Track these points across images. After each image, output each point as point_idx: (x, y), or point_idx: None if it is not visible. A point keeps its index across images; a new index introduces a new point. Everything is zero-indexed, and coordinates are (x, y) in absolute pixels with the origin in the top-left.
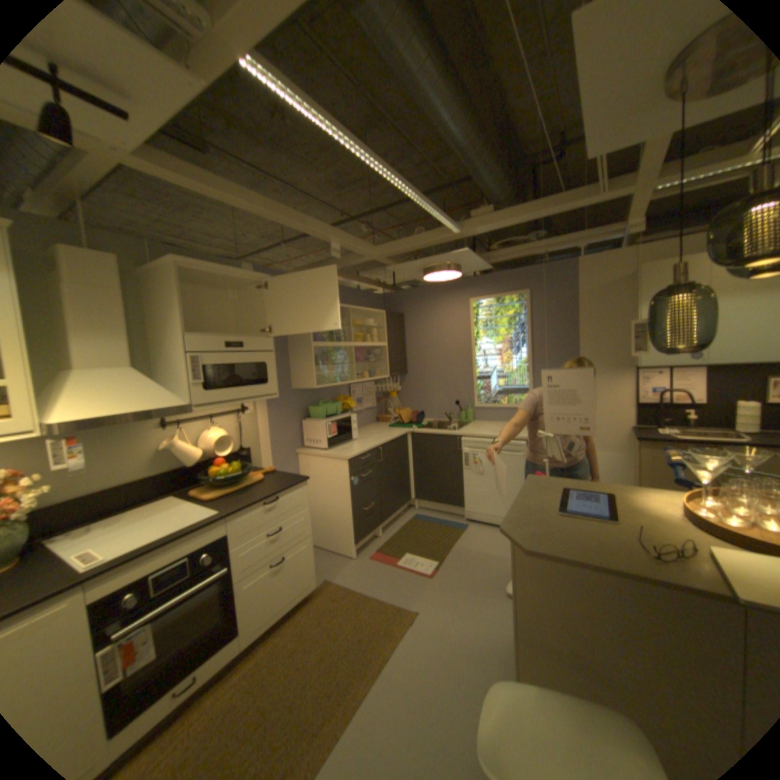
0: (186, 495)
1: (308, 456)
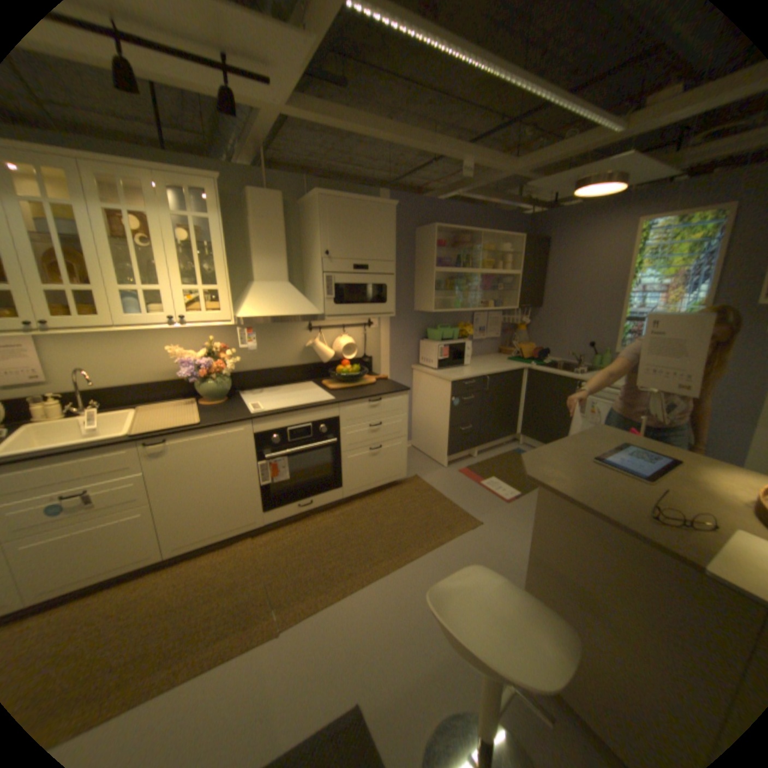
0: (321, 383)
1: (421, 373)
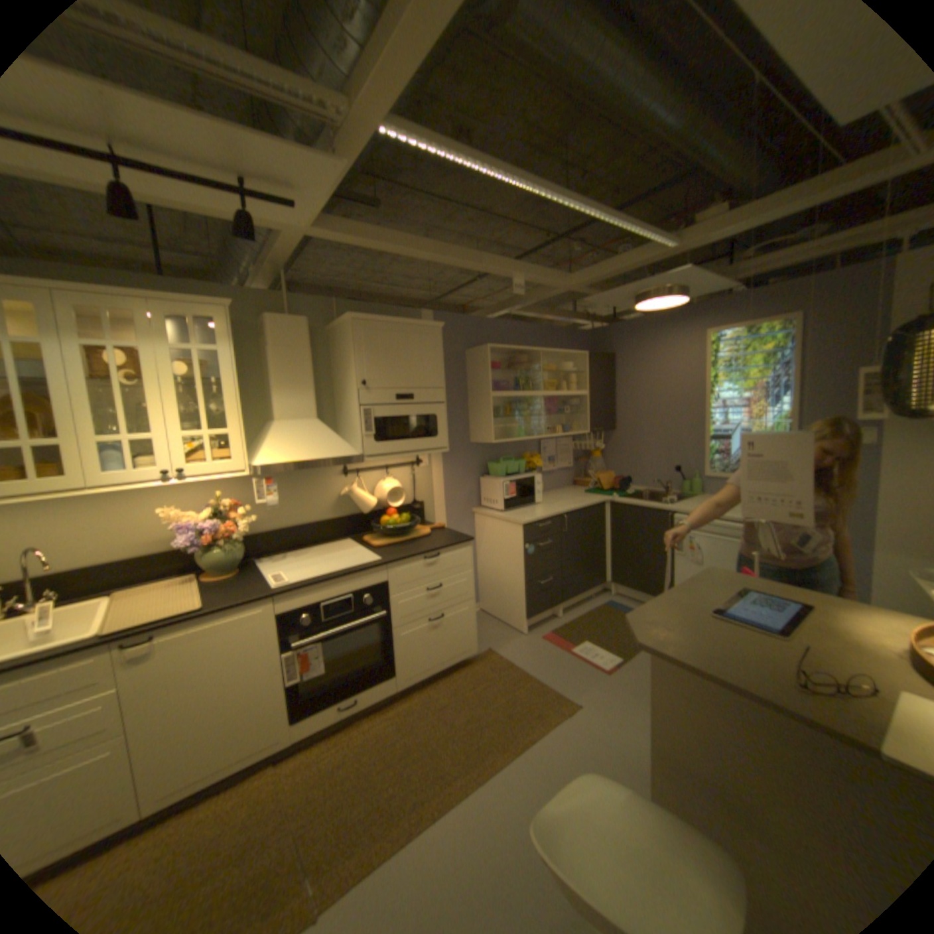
0: (362, 540)
1: (485, 517)
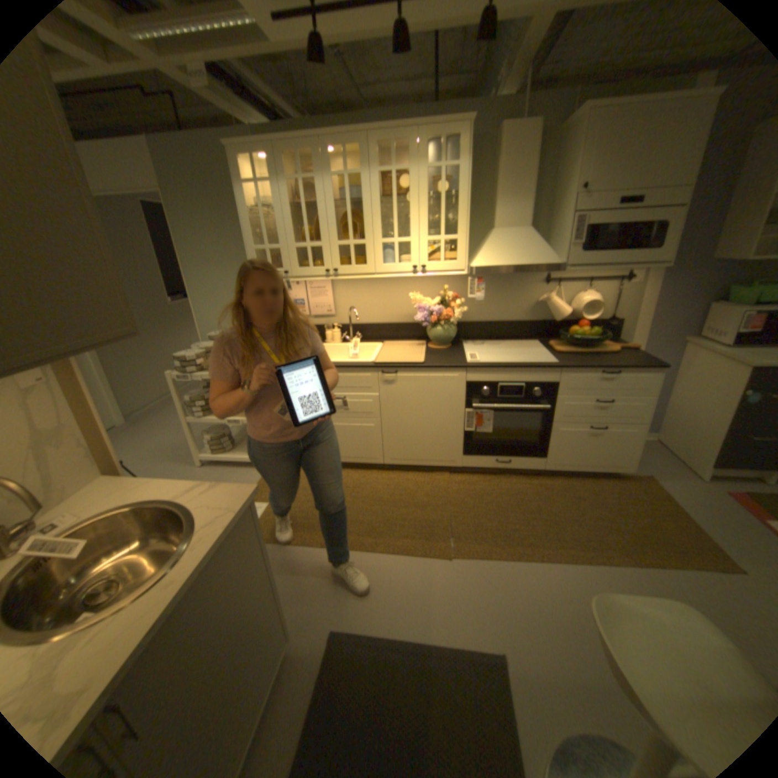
0: (547, 343)
1: (701, 349)
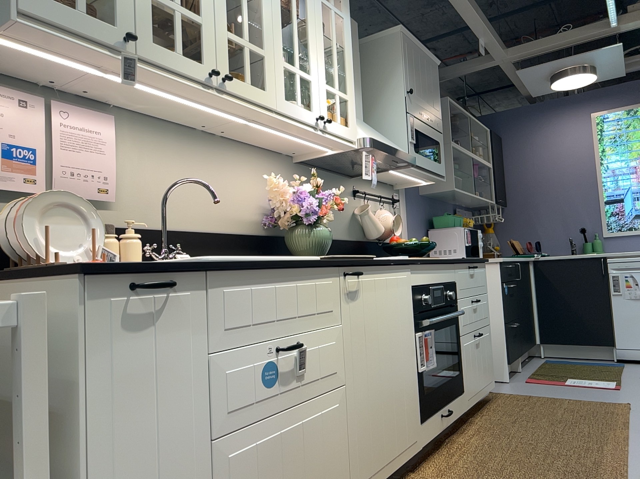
0: None
1: None
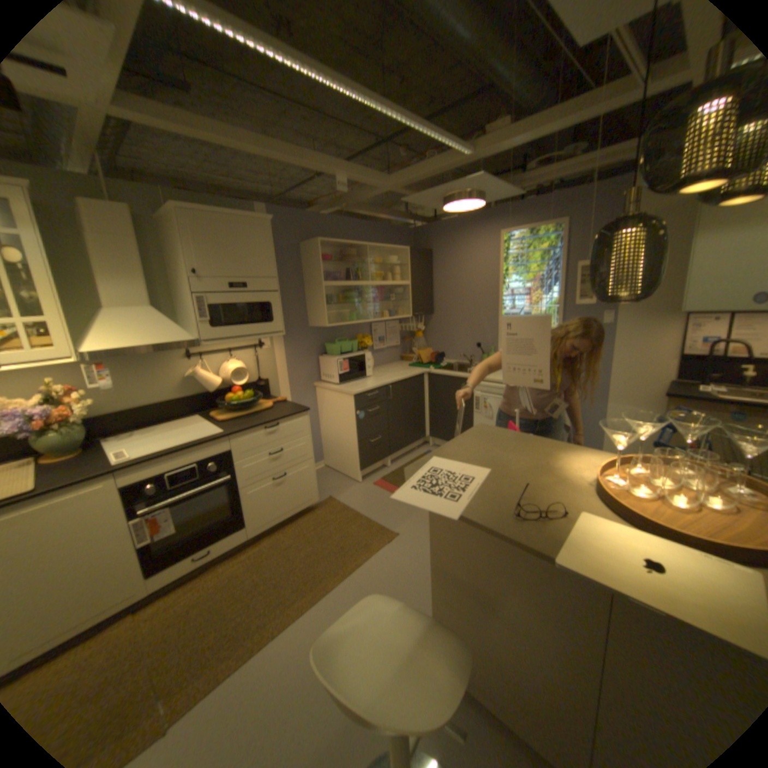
0: (208, 415)
1: (324, 390)
